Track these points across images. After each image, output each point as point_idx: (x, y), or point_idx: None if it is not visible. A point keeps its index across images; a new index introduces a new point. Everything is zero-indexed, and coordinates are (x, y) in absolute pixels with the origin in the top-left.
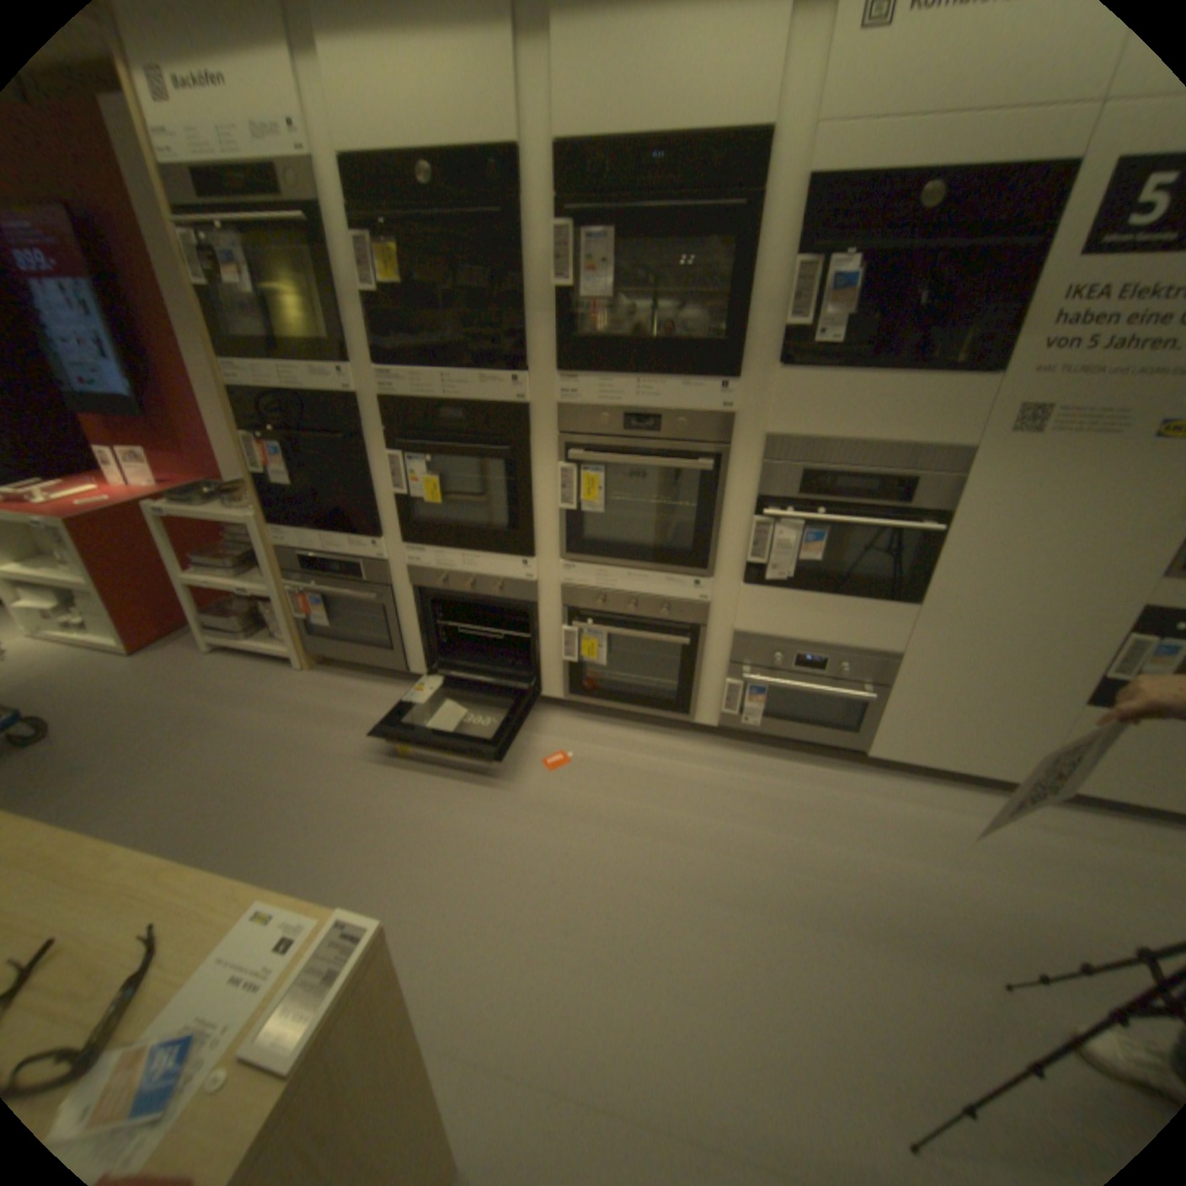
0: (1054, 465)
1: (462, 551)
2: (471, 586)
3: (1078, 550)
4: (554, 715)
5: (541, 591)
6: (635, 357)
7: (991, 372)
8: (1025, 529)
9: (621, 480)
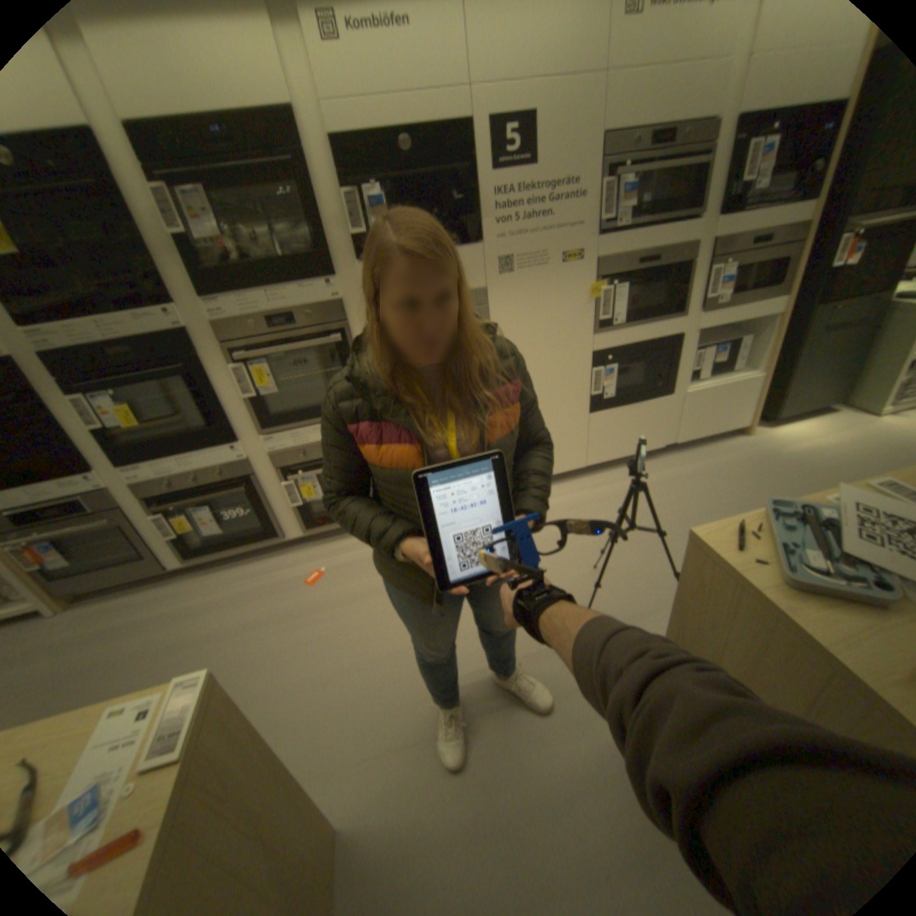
0: (525, 290)
1: (173, 457)
2: (192, 481)
3: (553, 333)
4: (300, 551)
5: (253, 465)
6: (256, 275)
7: (476, 244)
8: (526, 329)
9: (281, 366)
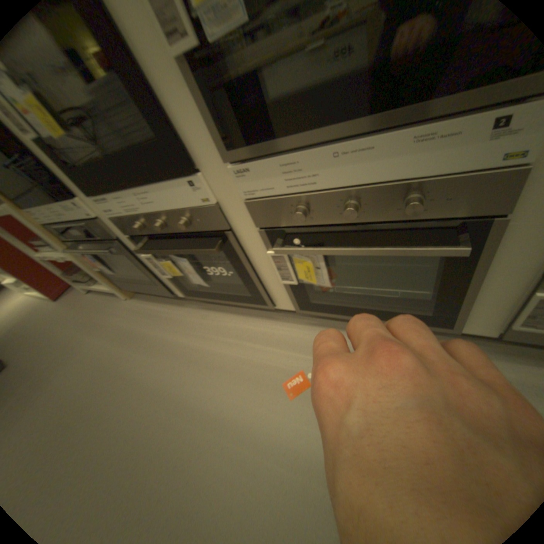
0: None
1: (127, 187)
2: (159, 225)
3: None
4: (293, 322)
5: (227, 212)
6: None
7: None
8: None
9: None
